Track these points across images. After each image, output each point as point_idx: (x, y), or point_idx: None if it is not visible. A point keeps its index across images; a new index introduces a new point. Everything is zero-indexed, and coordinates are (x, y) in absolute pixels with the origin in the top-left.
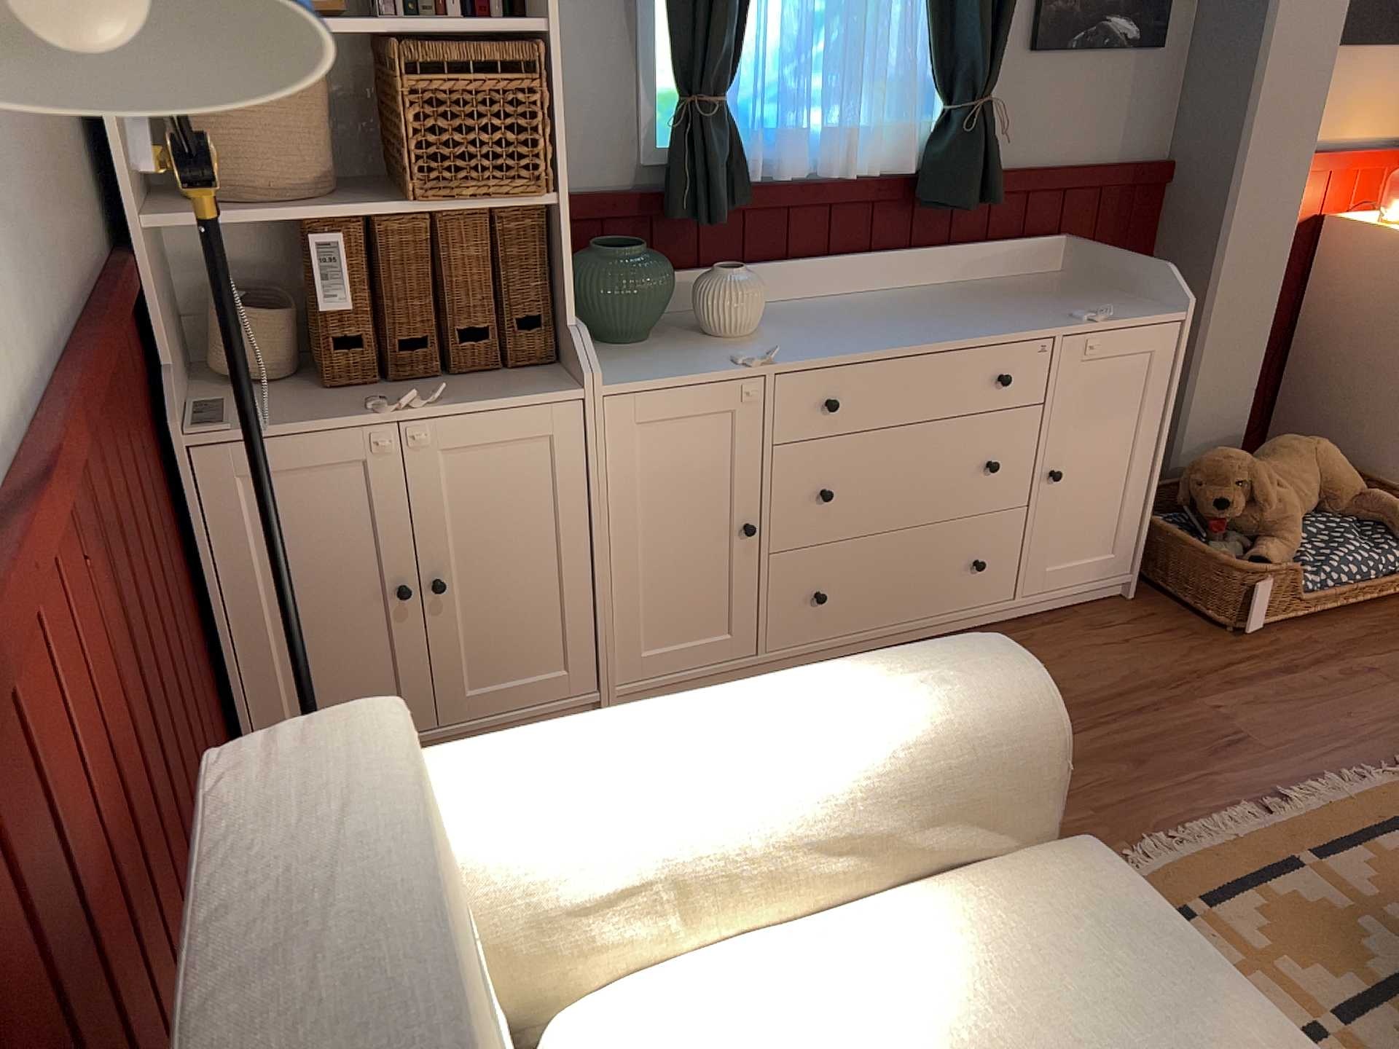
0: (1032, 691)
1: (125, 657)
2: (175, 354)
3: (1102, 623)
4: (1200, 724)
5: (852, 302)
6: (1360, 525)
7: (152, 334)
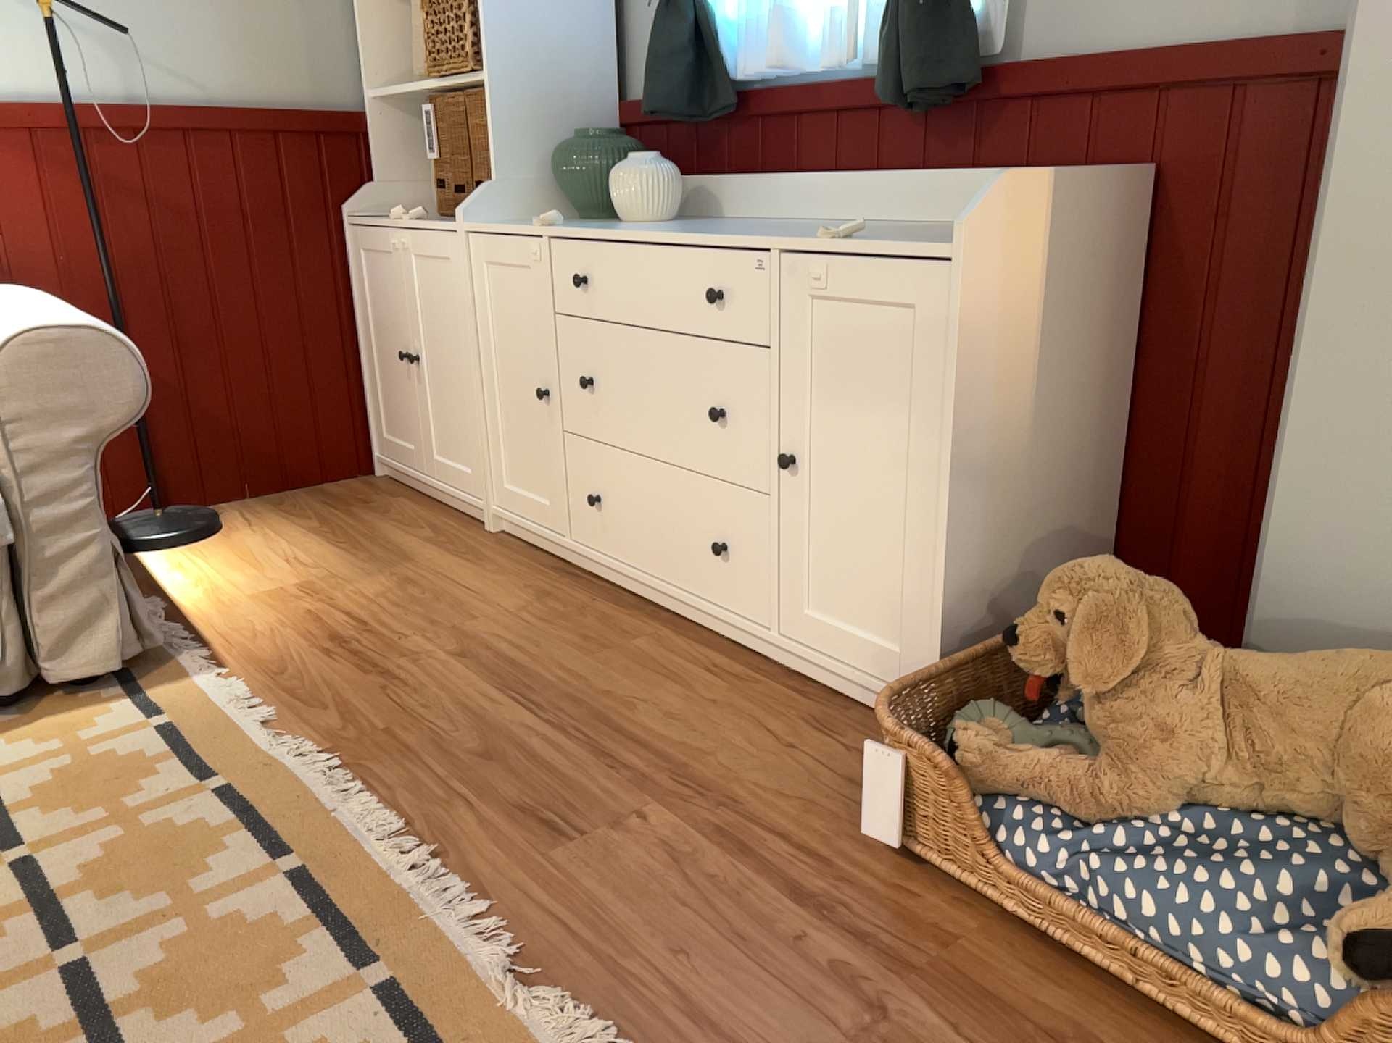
0: (17, 335)
1: (115, 250)
2: (398, 183)
3: (833, 728)
4: (594, 802)
5: (802, 224)
6: (1352, 889)
7: (373, 164)
